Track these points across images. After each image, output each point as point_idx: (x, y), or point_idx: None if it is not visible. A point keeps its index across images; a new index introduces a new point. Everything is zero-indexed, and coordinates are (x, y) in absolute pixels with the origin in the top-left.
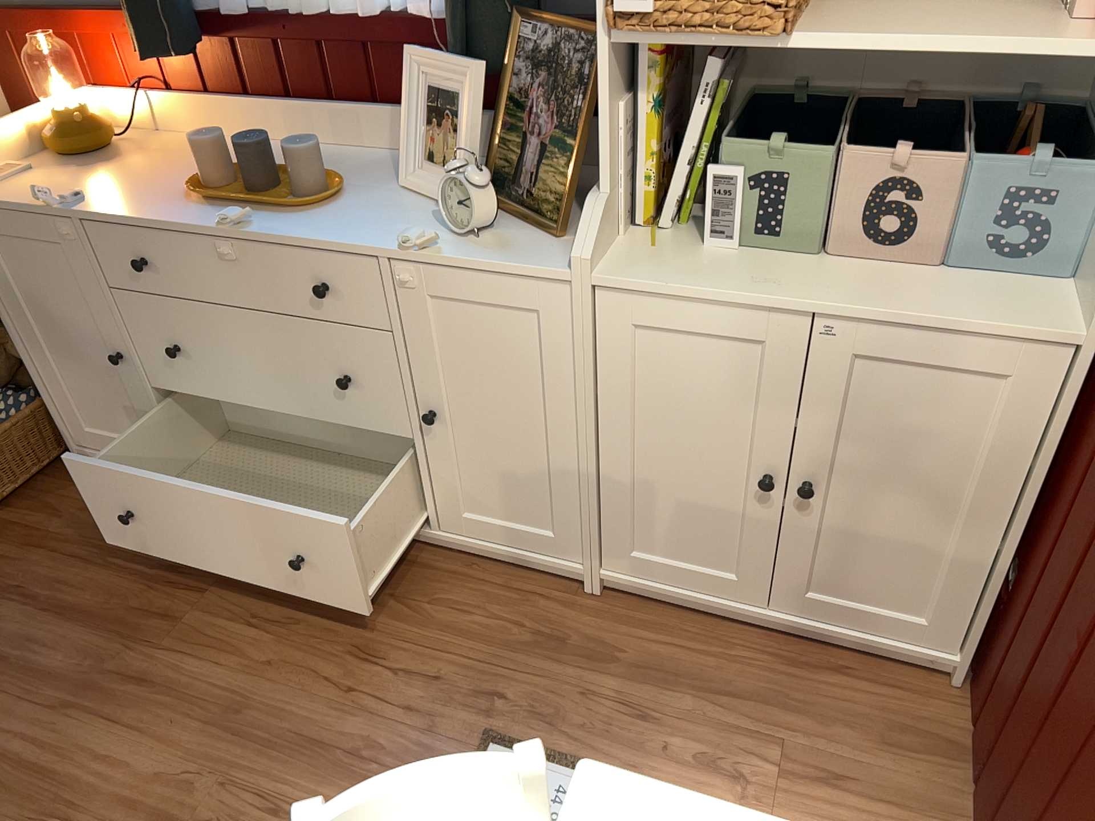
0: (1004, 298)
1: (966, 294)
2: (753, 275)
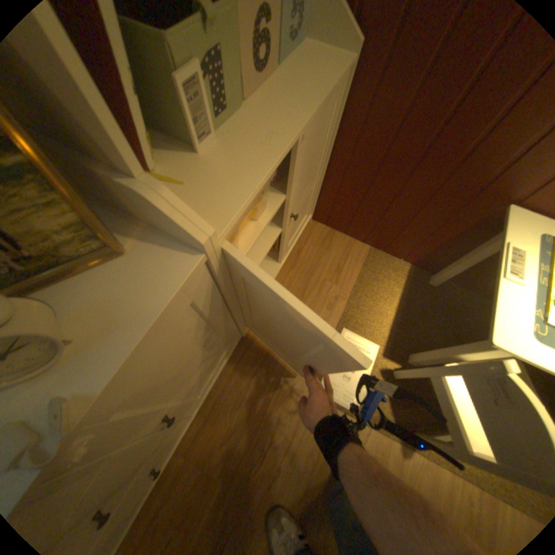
0: (315, 56)
1: (308, 65)
2: (253, 136)
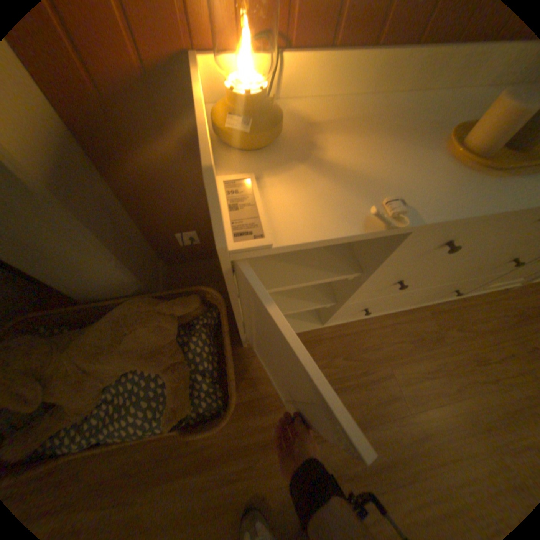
0: None
1: None
2: None
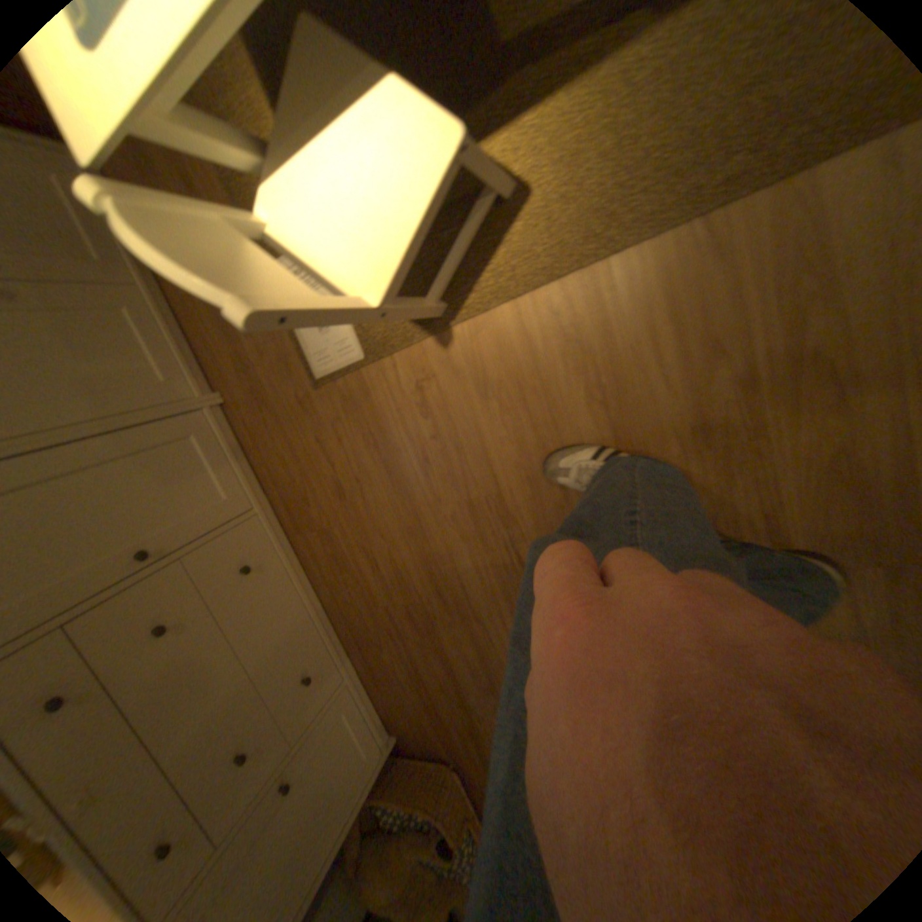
0: None
1: None
2: None
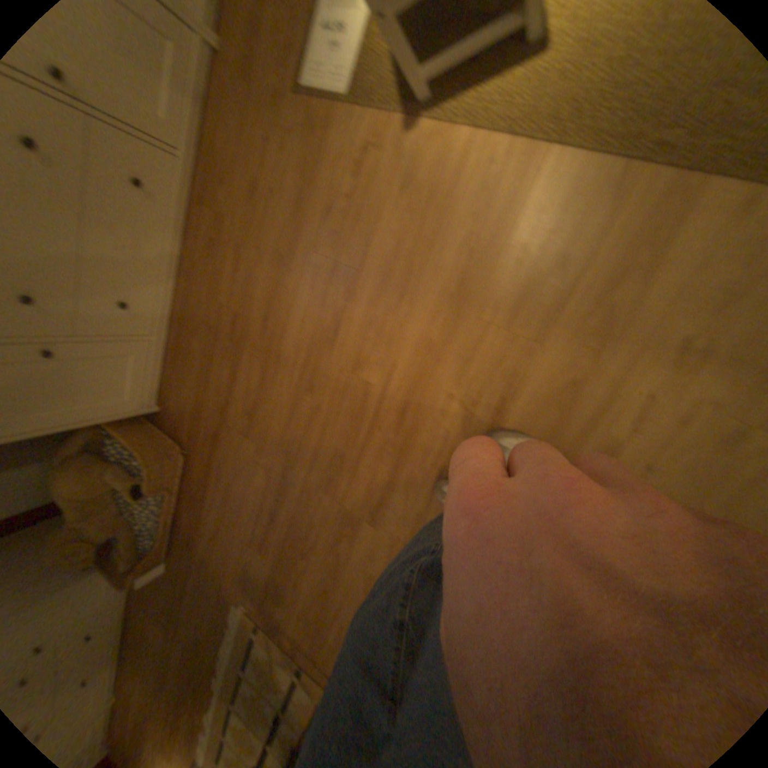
0: None
1: None
2: None
